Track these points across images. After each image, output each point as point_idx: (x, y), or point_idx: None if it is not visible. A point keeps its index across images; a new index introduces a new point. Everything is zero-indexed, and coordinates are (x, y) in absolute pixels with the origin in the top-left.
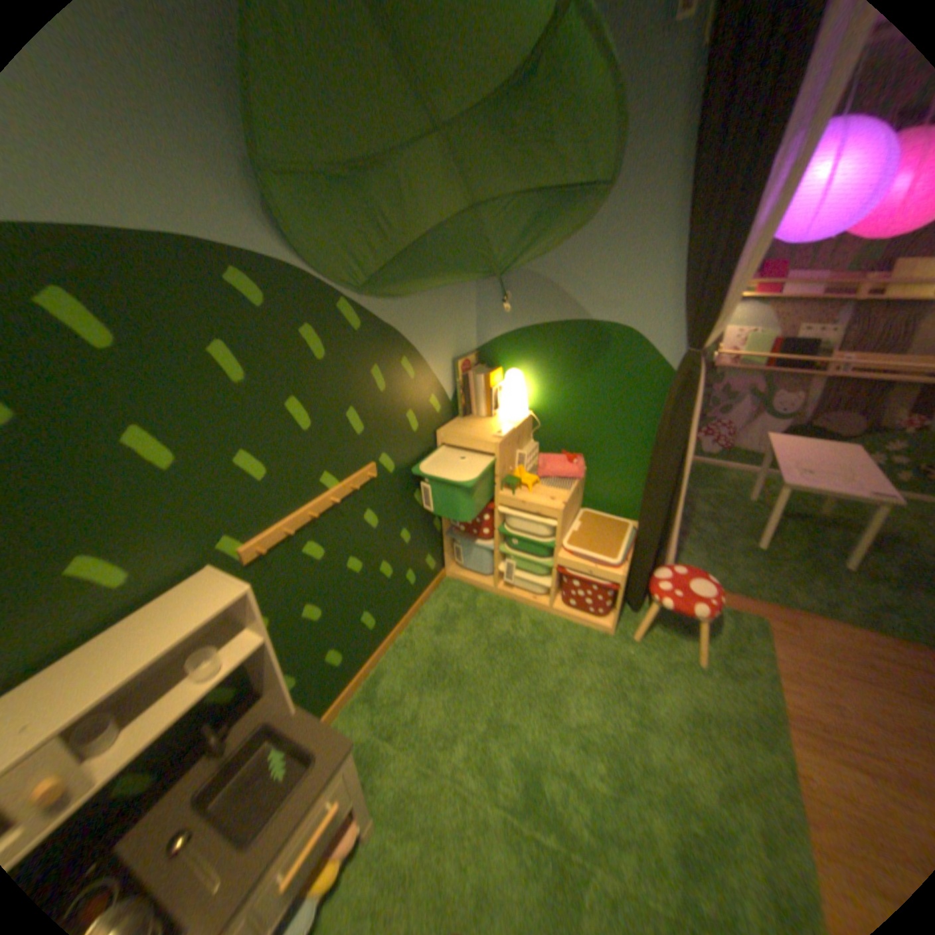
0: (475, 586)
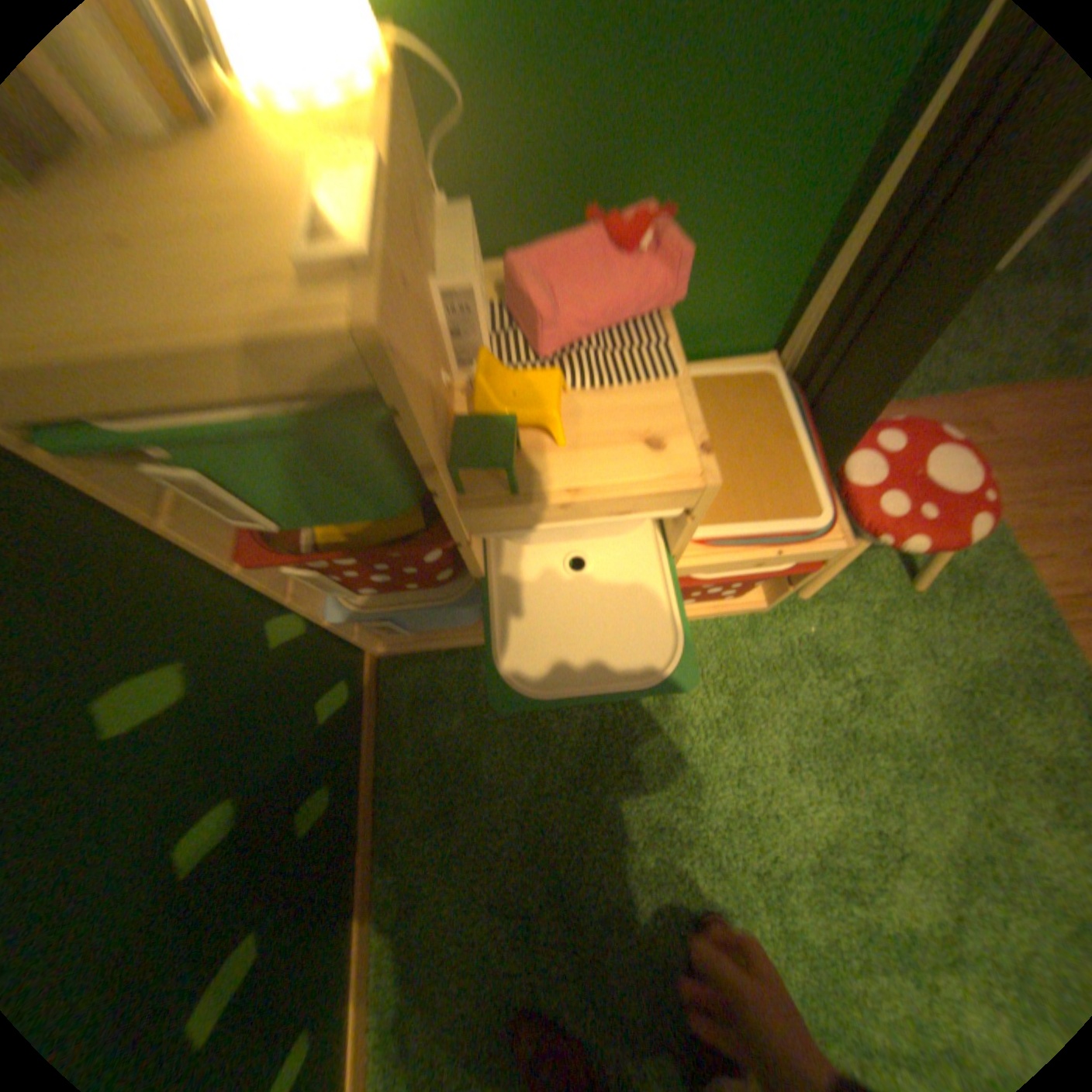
0: (458, 648)
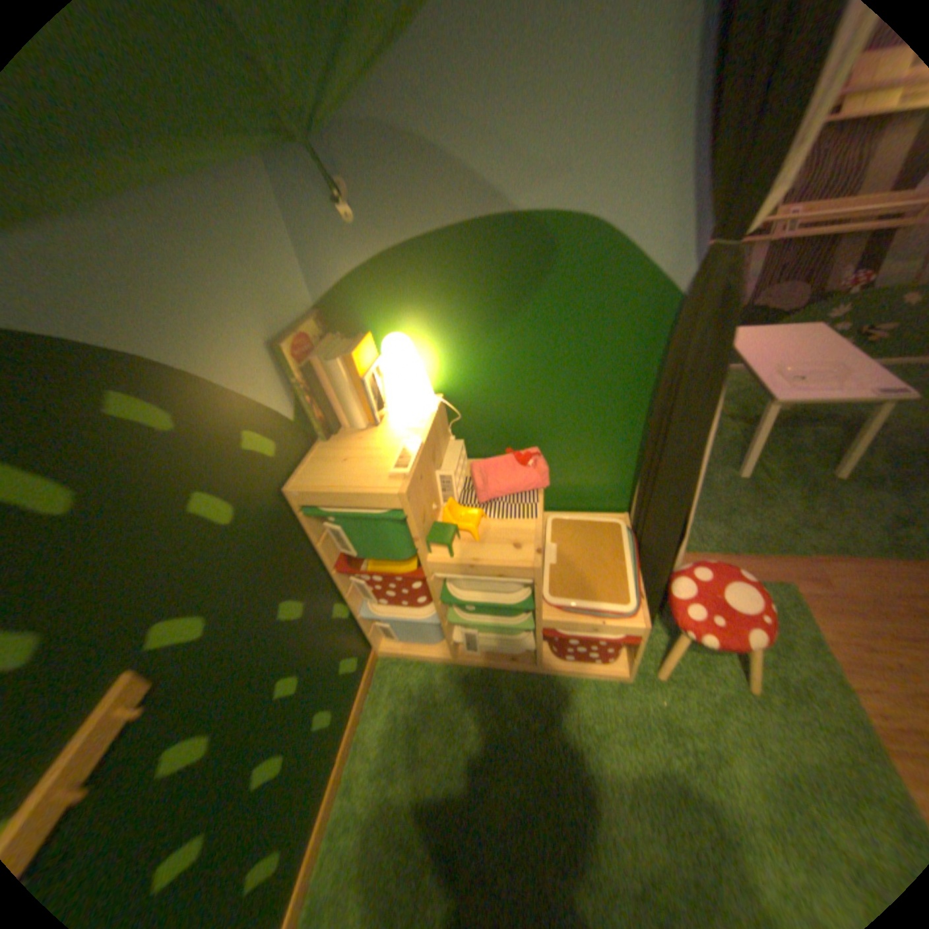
0: (425, 661)
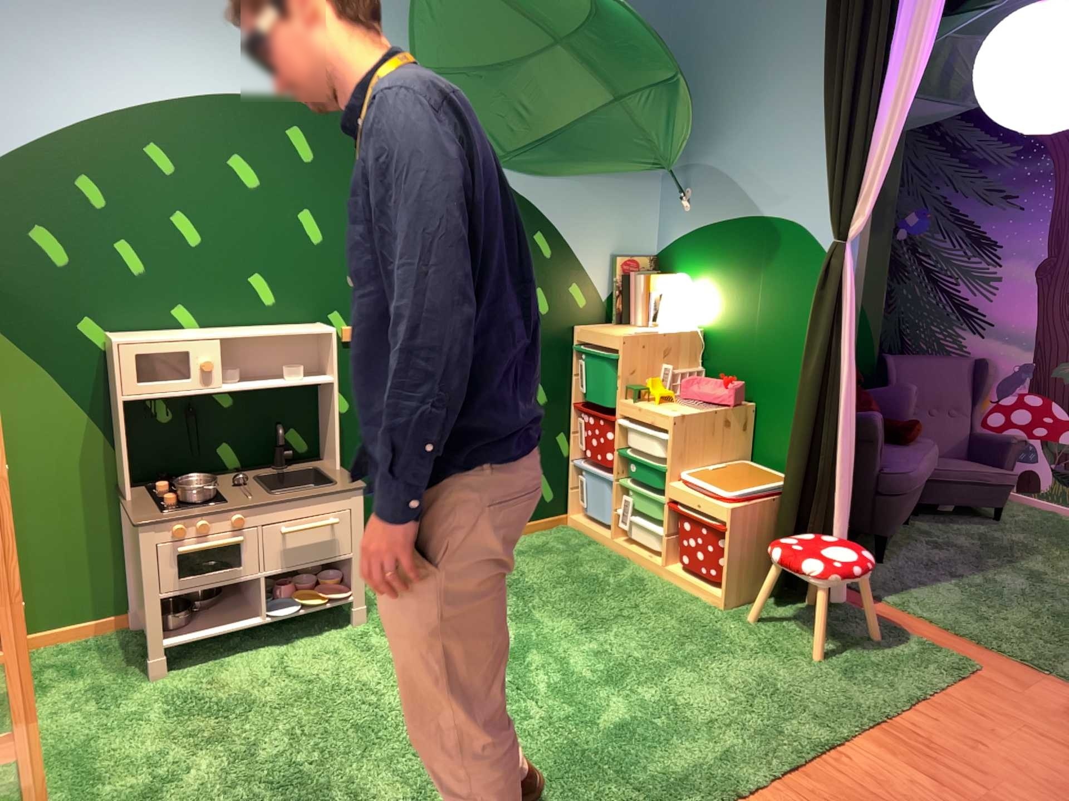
0: (593, 539)
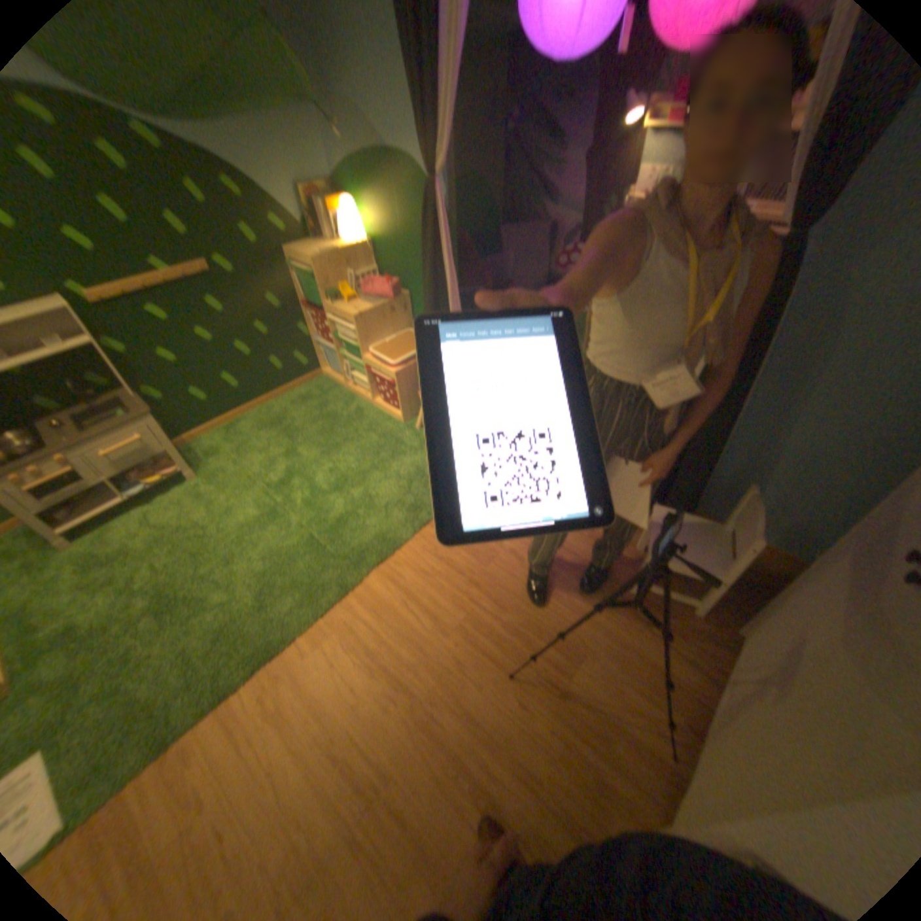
0: (336, 385)
